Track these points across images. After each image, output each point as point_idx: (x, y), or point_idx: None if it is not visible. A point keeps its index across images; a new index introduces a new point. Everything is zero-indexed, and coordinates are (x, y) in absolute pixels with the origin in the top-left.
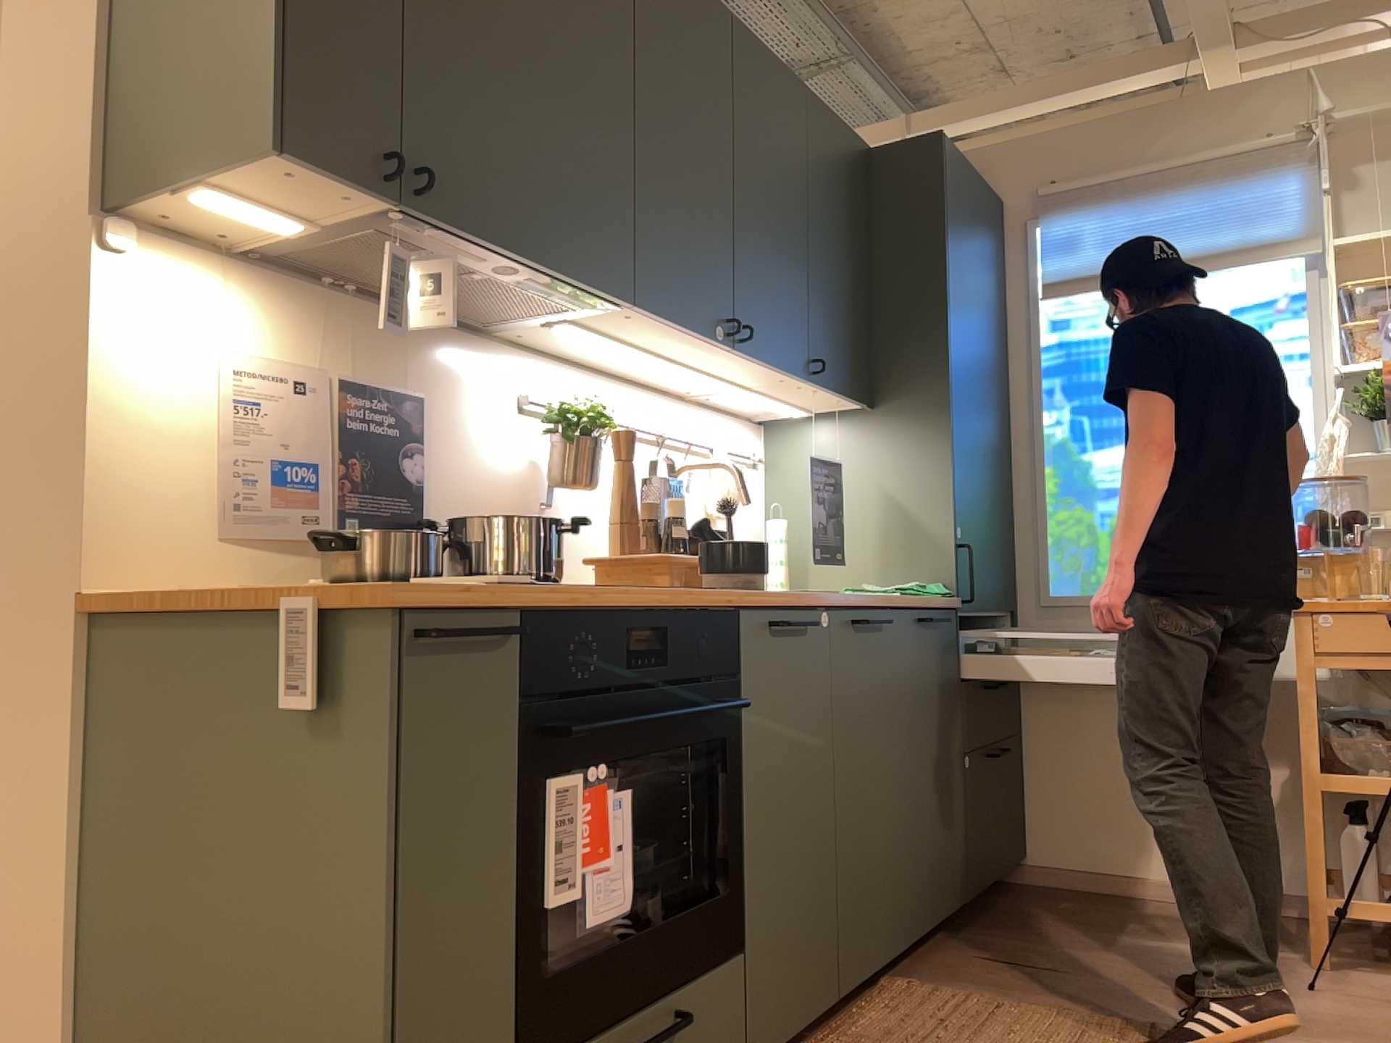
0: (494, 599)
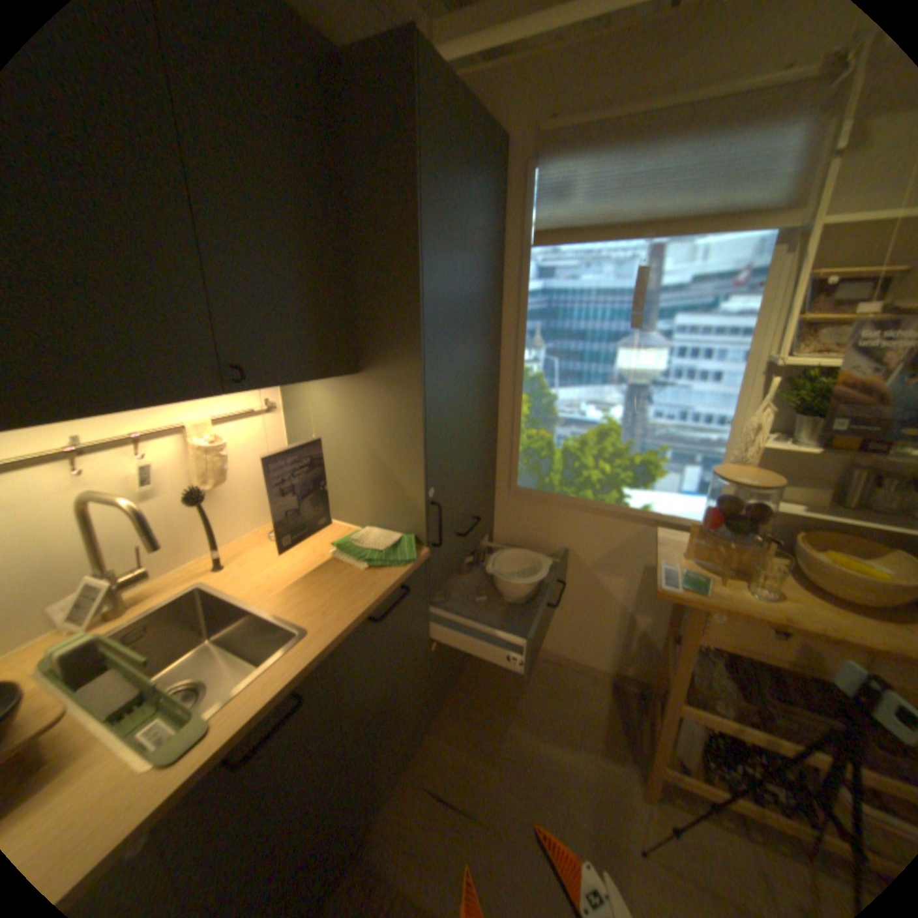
0: None
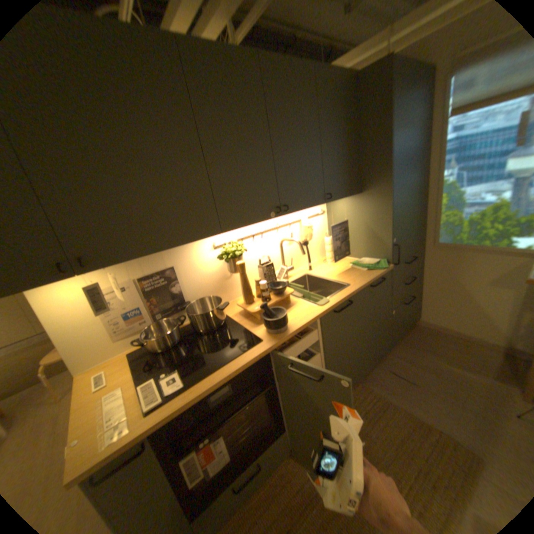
0: (127, 446)
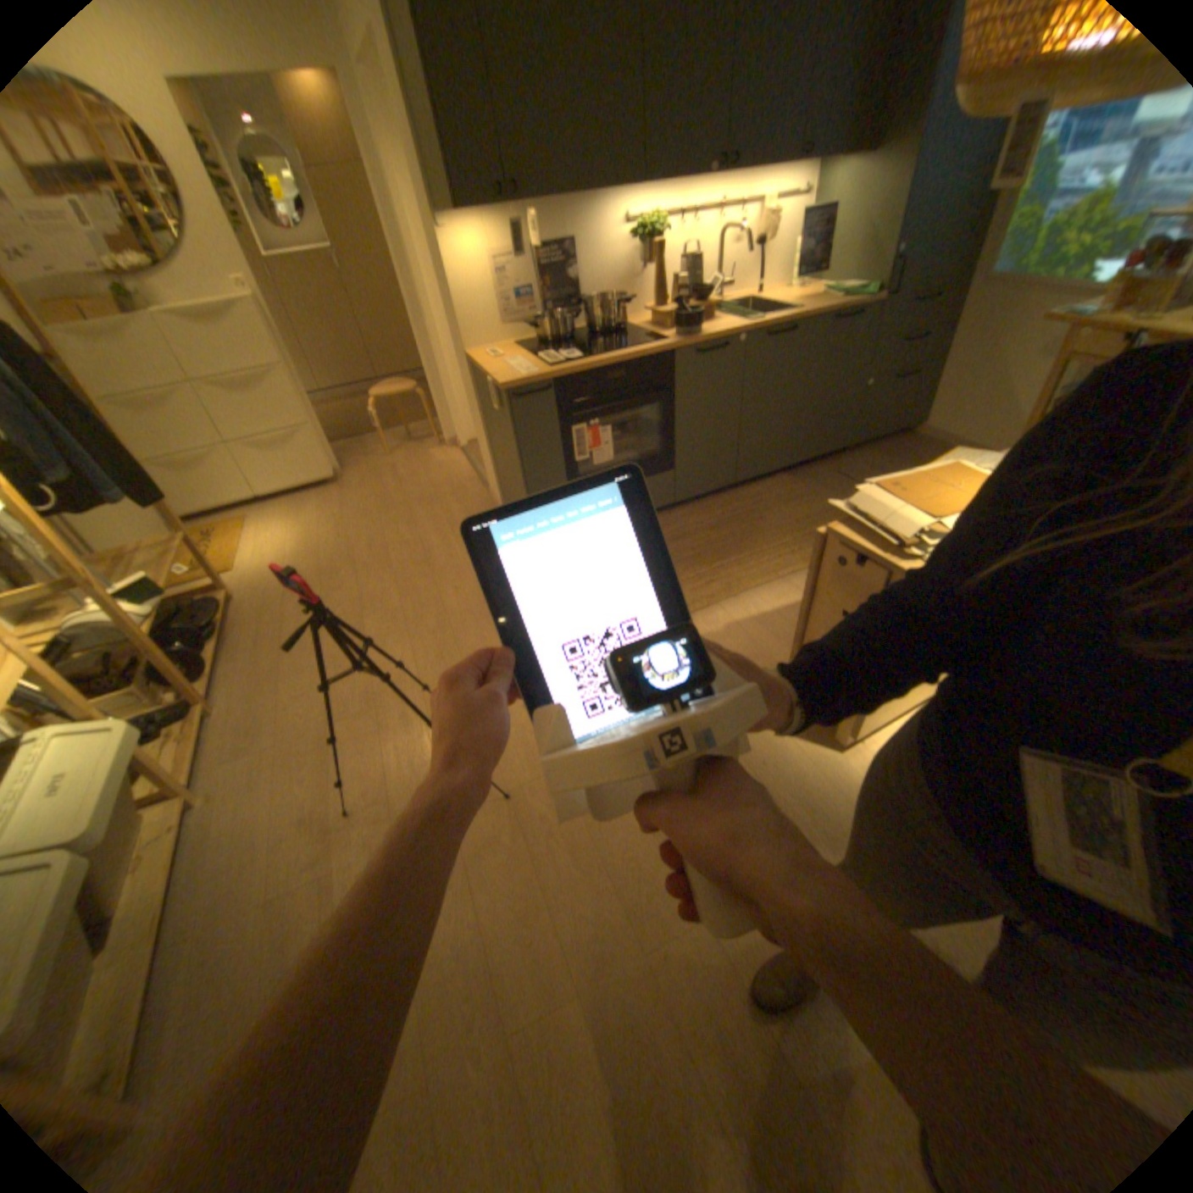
0: (538, 380)
